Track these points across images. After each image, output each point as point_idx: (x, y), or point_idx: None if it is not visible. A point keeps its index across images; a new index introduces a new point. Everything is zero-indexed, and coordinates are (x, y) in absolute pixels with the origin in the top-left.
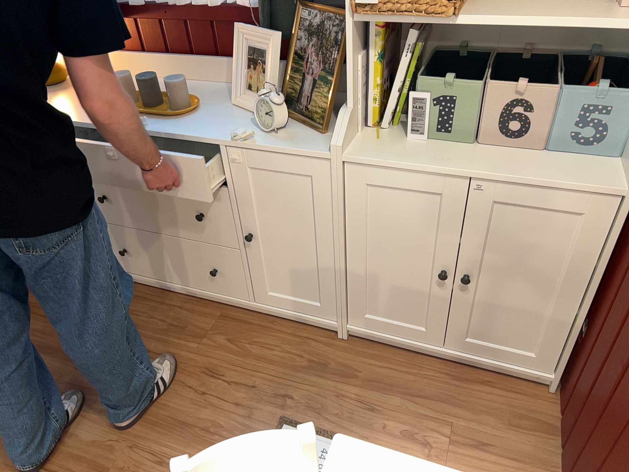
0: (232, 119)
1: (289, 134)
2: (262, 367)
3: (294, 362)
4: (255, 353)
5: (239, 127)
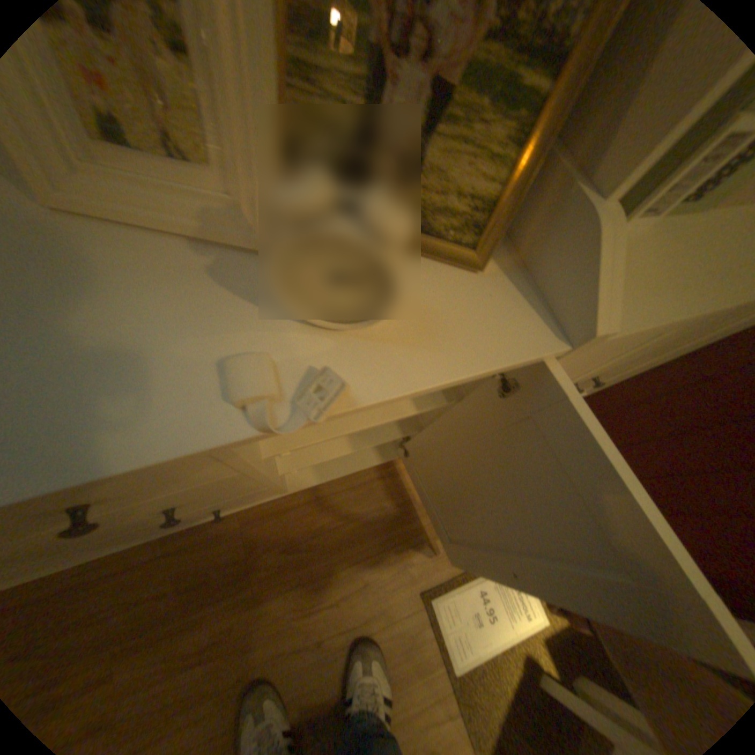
0: (139, 300)
1: (404, 310)
2: (353, 556)
3: (380, 522)
4: (330, 544)
5: (215, 336)
